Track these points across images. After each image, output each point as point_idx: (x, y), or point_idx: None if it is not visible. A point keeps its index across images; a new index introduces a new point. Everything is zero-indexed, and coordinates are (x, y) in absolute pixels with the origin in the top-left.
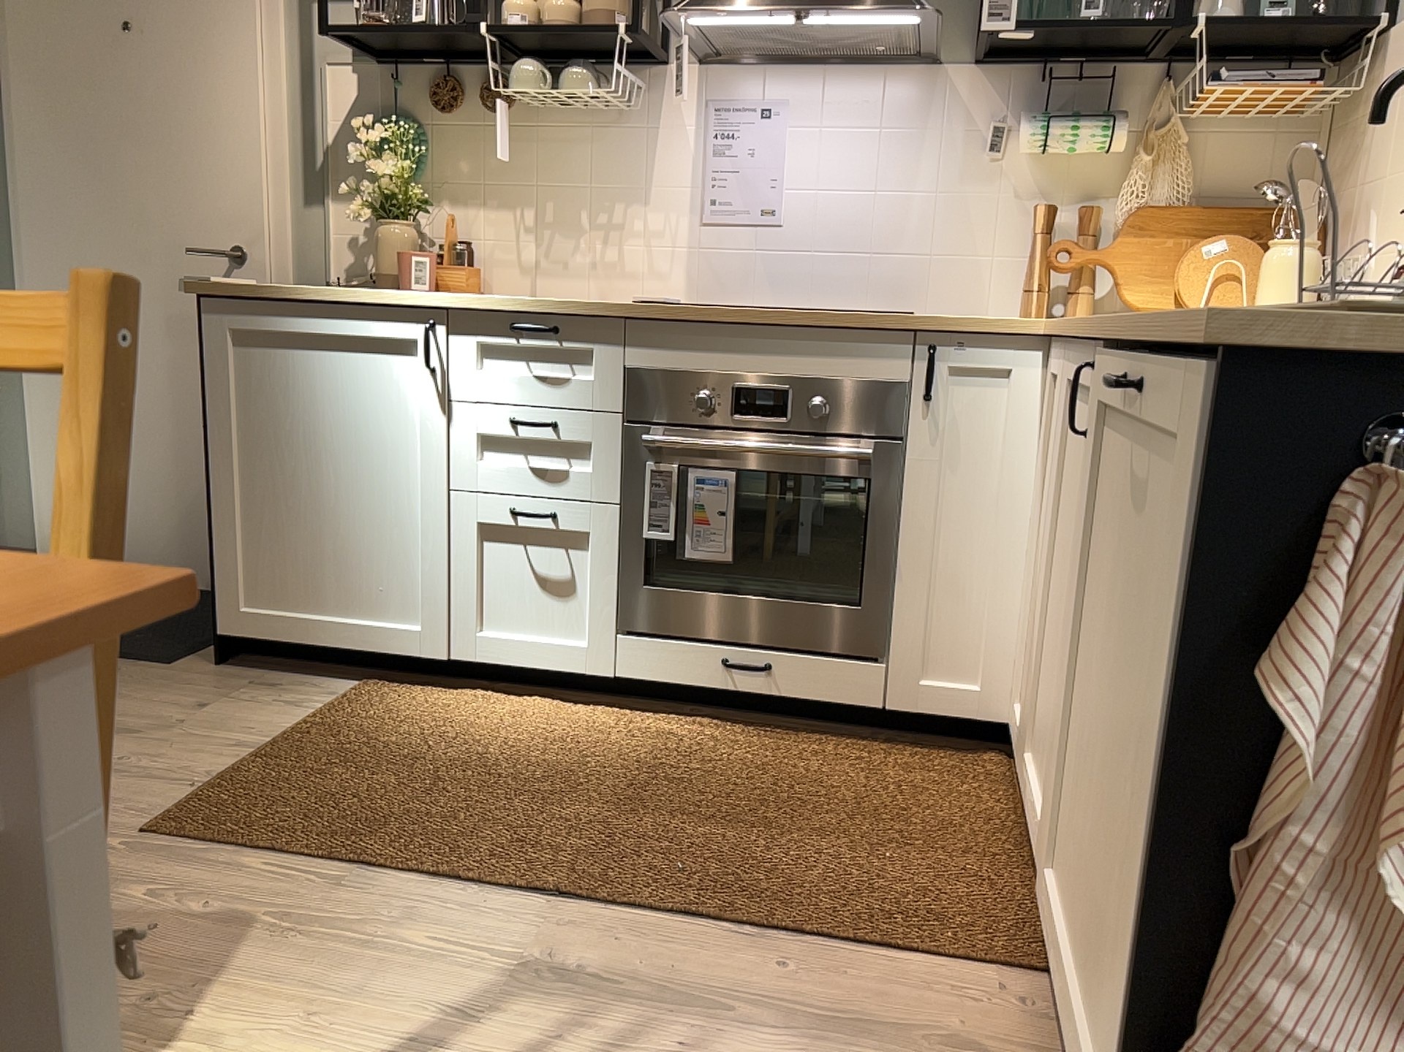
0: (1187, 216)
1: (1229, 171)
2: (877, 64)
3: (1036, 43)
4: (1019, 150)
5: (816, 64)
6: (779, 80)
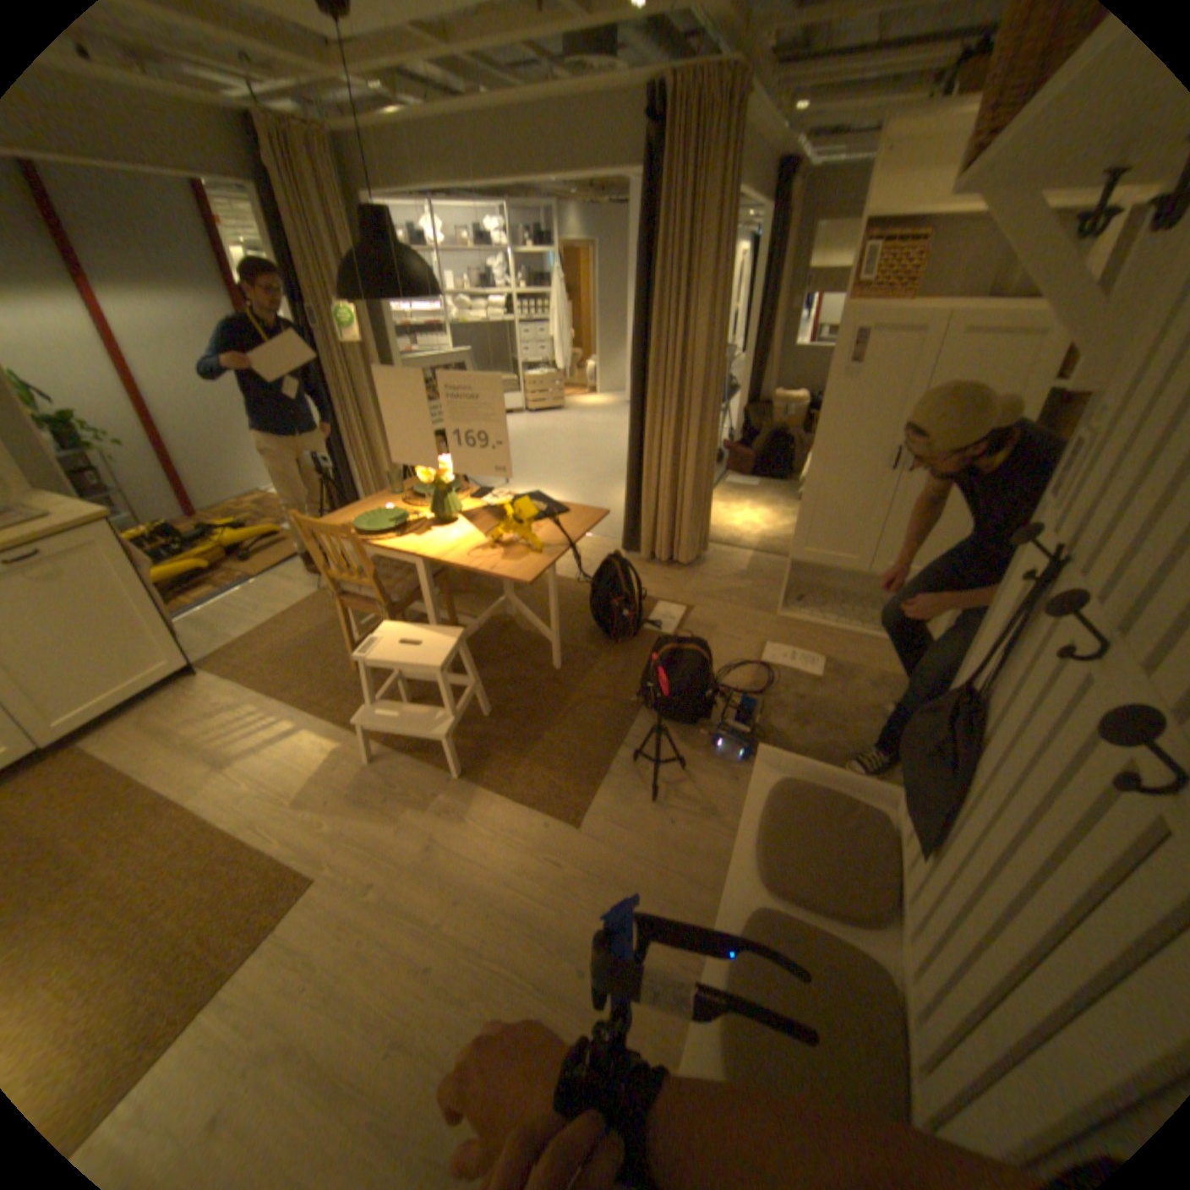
0: None
1: None
2: None
3: None
4: None
5: None
6: None
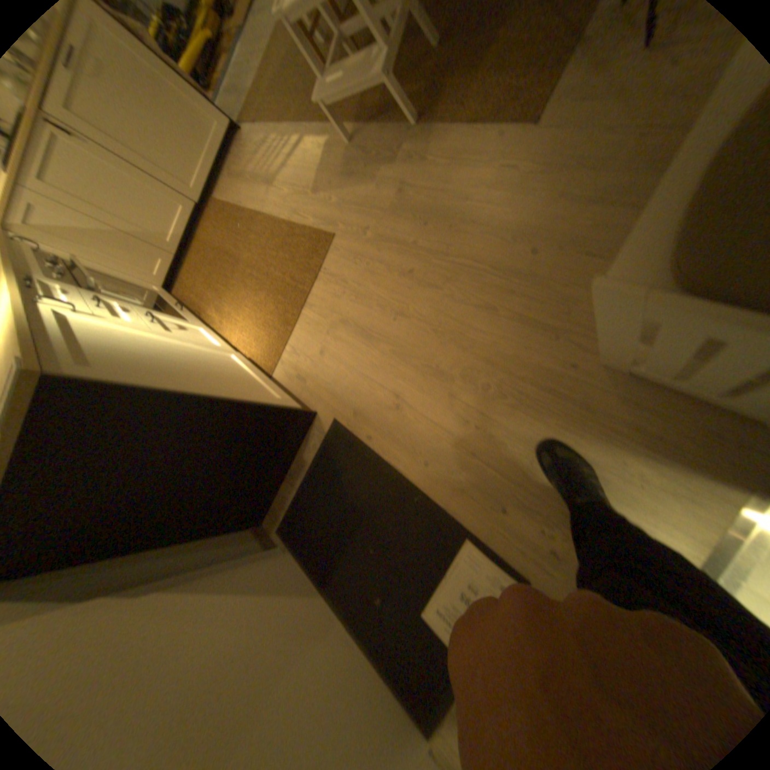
0: None
1: None
2: None
3: None
4: None
5: None
6: None
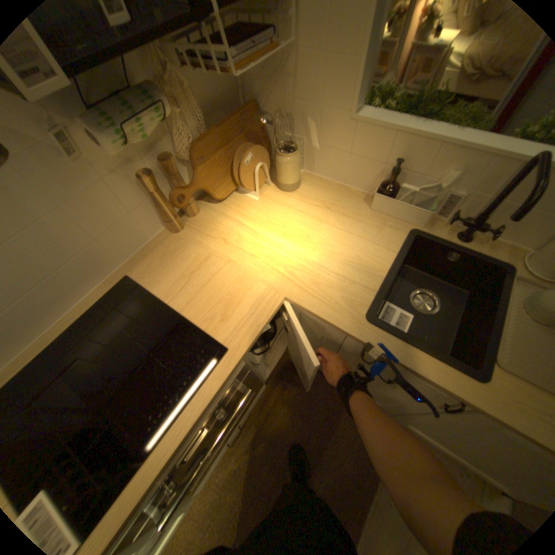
0: (217, 136)
1: (203, 84)
2: None
3: None
4: (106, 152)
5: None
6: None
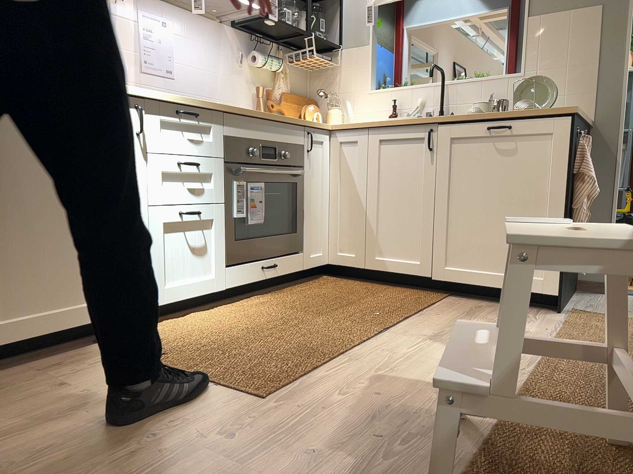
0: (297, 96)
1: (293, 84)
2: (197, 17)
3: (259, 27)
4: (257, 65)
5: (175, 9)
6: (170, 12)
